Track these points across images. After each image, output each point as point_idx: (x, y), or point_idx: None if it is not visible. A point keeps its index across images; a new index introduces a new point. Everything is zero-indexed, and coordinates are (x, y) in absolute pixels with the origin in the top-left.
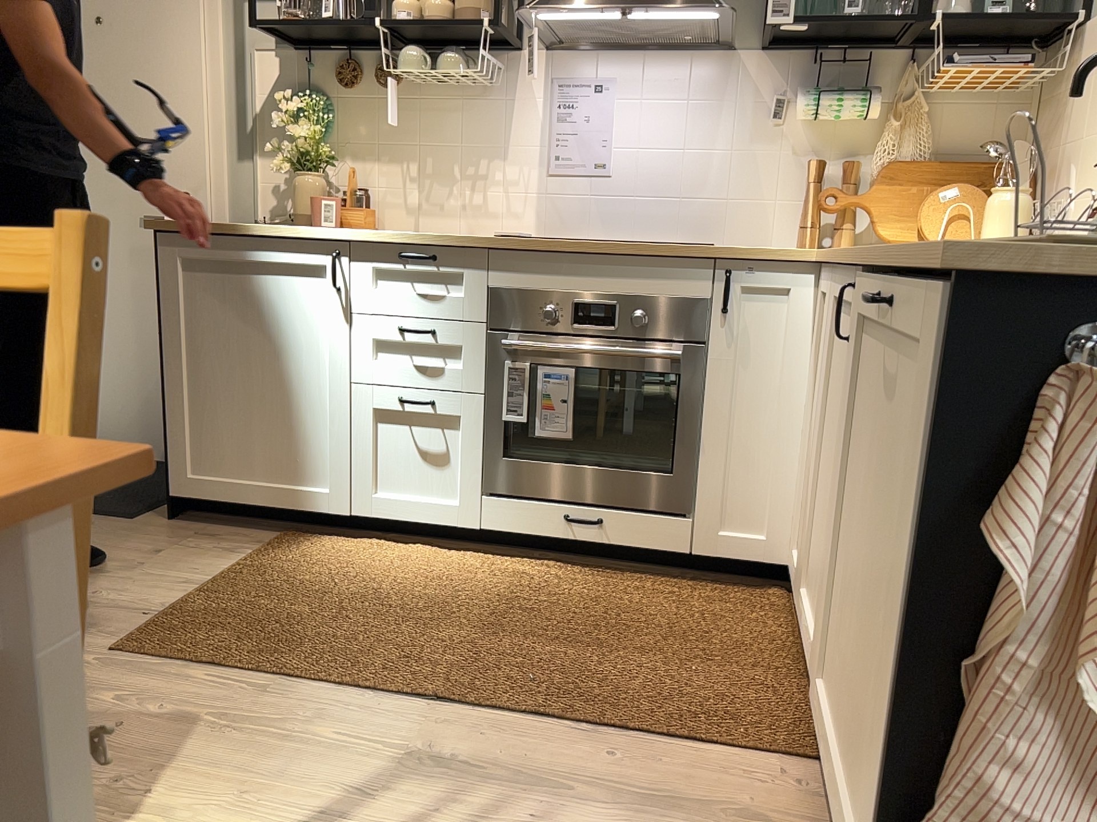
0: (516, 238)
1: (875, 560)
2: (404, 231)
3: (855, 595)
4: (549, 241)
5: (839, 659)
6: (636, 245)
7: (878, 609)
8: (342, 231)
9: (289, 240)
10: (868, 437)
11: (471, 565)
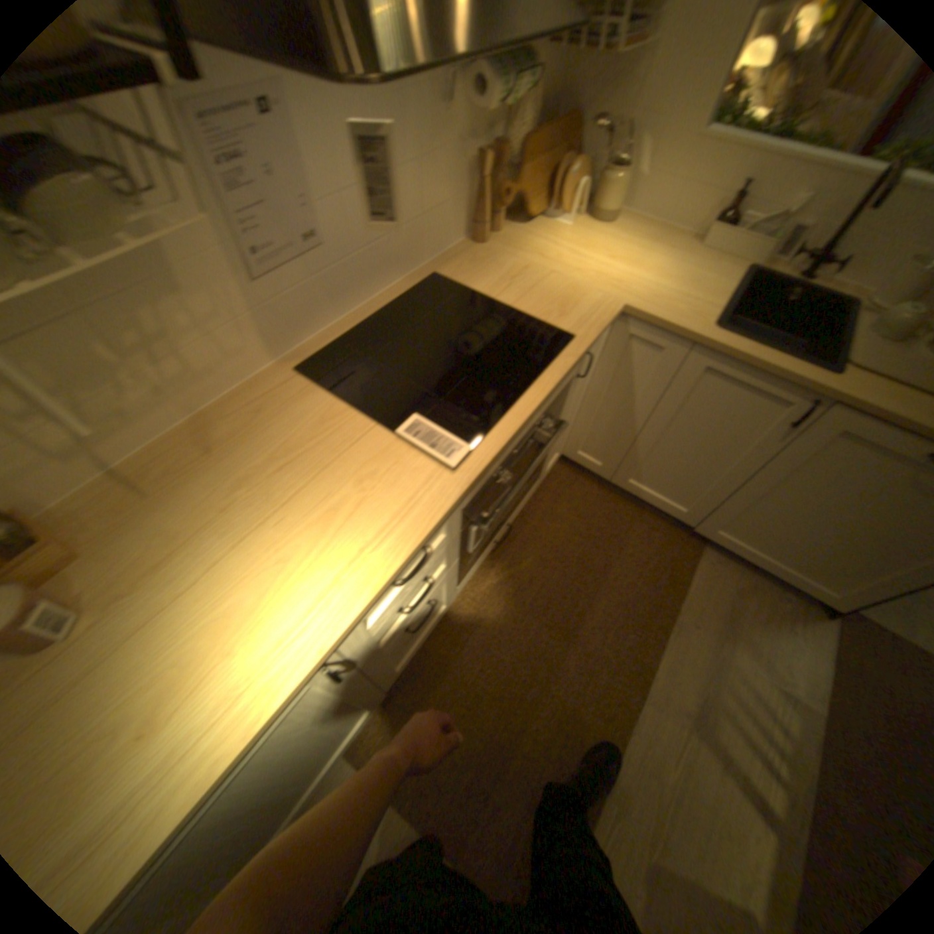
0: (481, 458)
1: (844, 524)
2: (81, 484)
3: (789, 520)
4: (509, 436)
5: (744, 528)
6: (554, 382)
7: (850, 539)
8: (318, 654)
9: (242, 749)
10: (830, 477)
11: (464, 614)
